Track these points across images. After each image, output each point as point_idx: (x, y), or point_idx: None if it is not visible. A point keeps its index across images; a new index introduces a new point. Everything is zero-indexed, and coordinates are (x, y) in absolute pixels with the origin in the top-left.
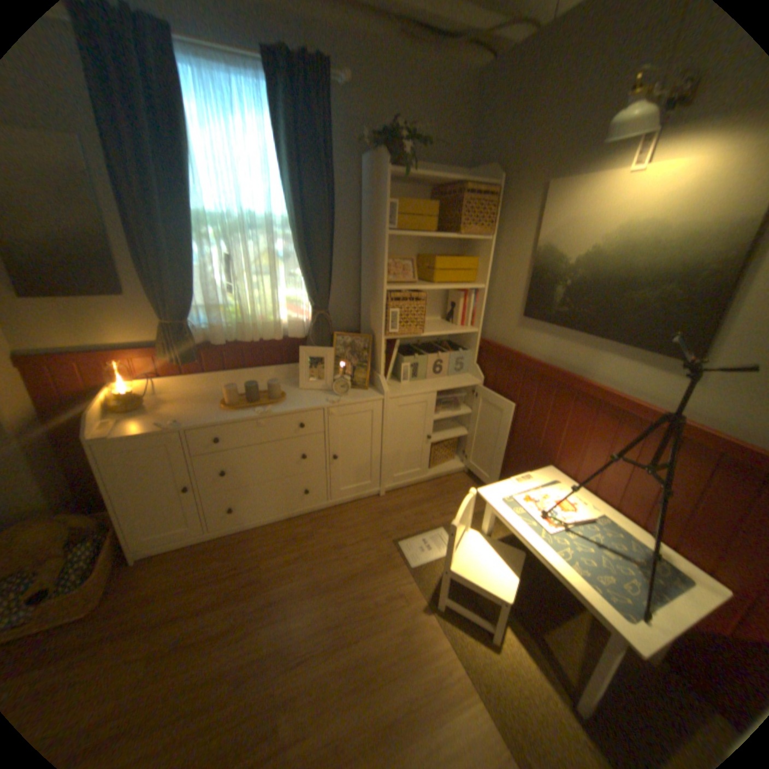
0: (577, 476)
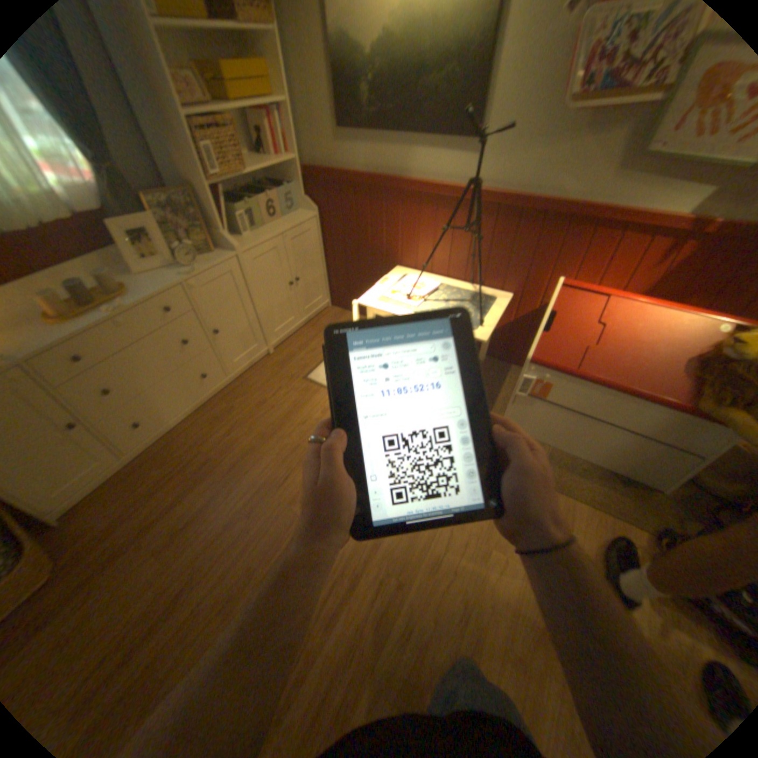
0: (416, 265)
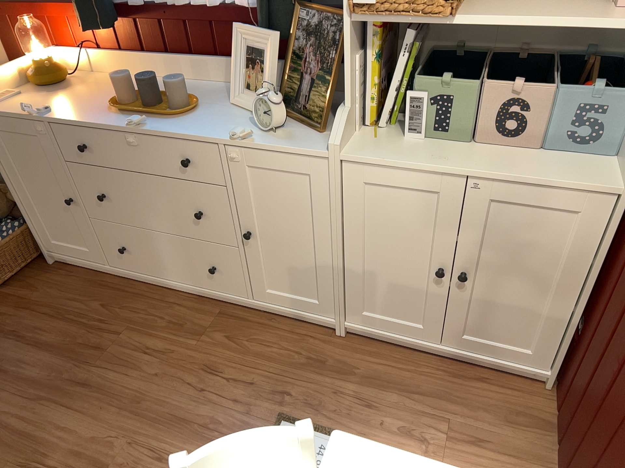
0: None
